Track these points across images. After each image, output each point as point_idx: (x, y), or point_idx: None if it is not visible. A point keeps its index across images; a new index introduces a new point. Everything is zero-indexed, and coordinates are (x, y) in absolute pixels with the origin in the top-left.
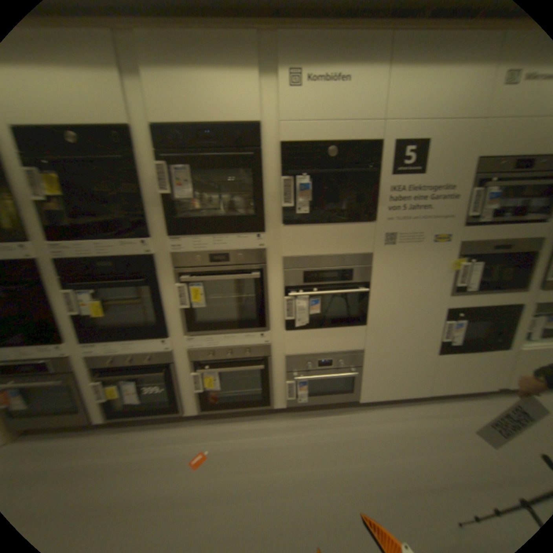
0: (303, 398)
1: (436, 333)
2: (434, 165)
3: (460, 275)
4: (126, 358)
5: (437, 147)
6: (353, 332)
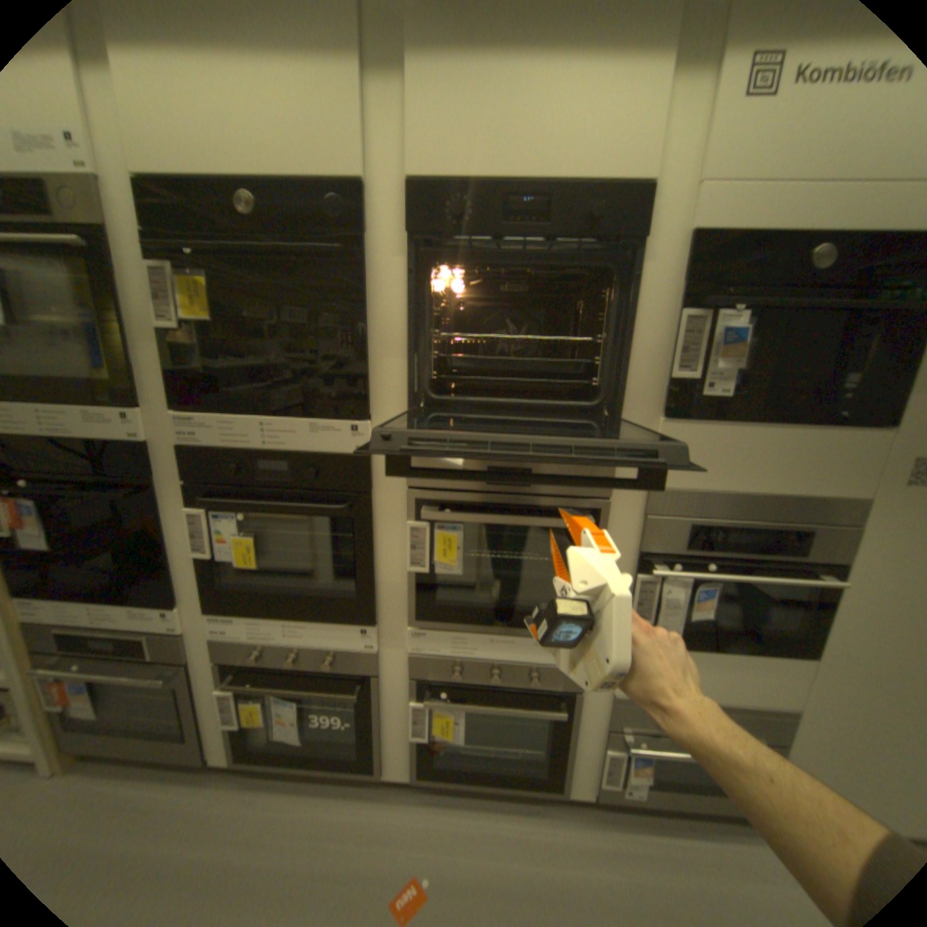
0: (641, 790)
1: None
2: None
3: None
4: (293, 652)
5: None
6: (788, 671)
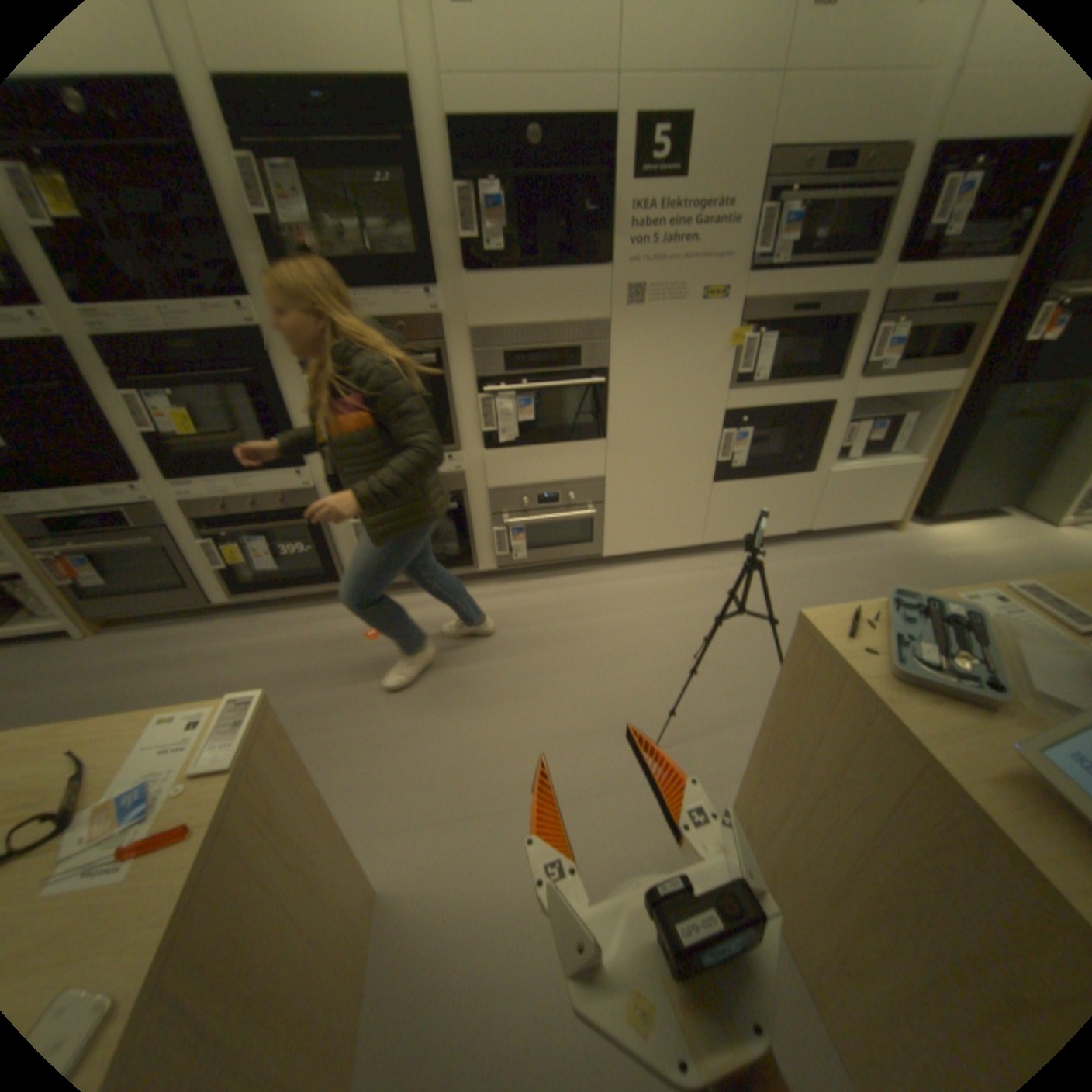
0: (521, 553)
1: (708, 449)
2: (701, 165)
3: (743, 356)
4: (250, 501)
5: (705, 130)
6: (588, 452)
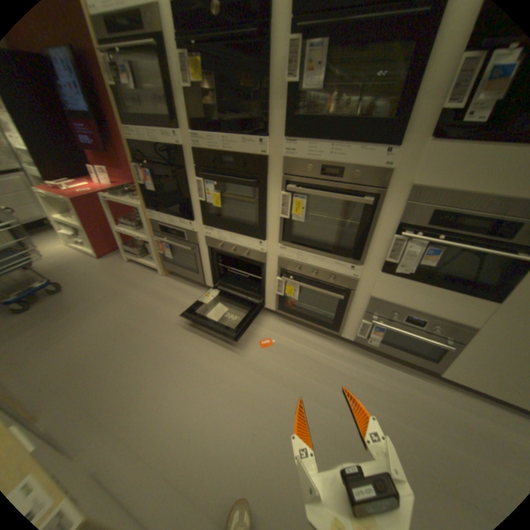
0: (376, 341)
1: None
2: None
3: None
4: (234, 247)
5: None
6: (477, 304)
